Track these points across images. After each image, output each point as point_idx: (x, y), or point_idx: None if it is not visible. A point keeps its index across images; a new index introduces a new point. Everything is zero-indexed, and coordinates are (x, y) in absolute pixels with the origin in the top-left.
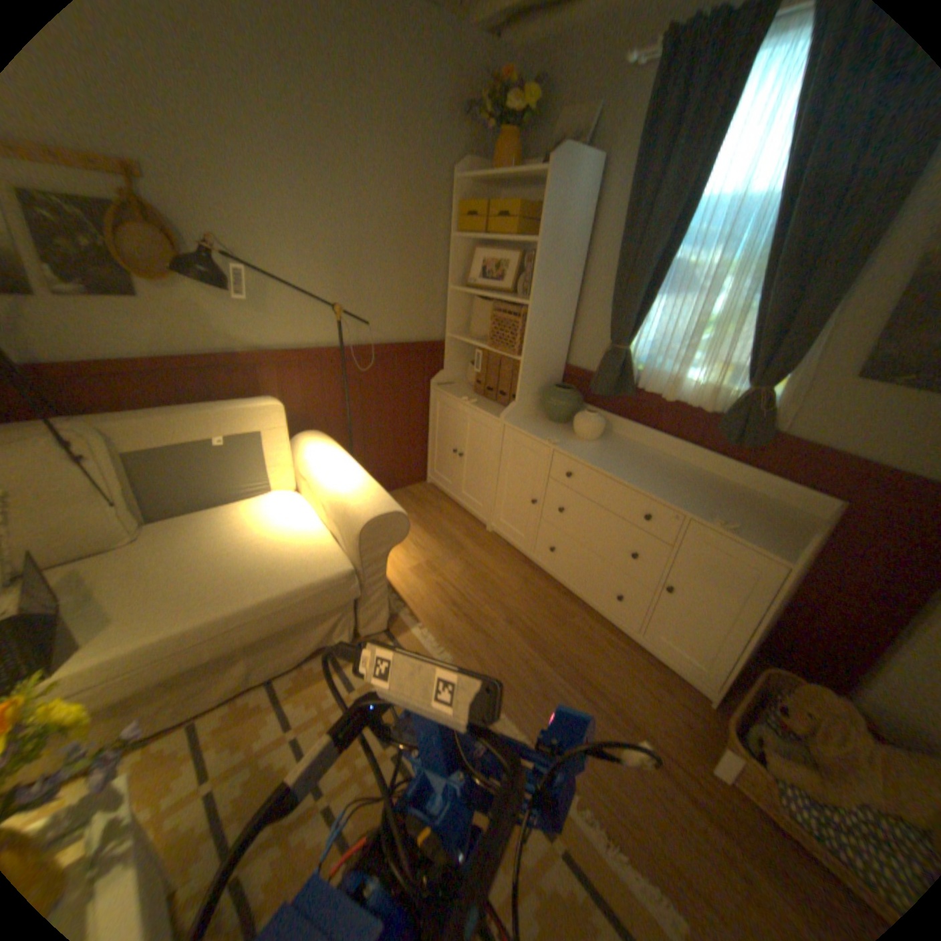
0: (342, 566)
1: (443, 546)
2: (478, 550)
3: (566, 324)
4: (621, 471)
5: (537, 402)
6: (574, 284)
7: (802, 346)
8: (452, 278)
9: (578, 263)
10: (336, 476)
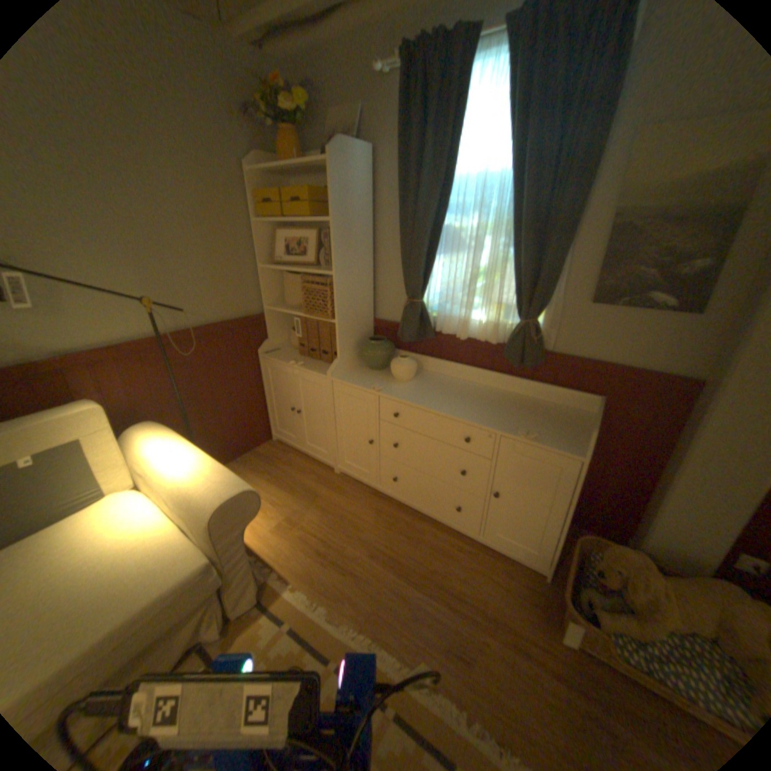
0: (195, 563)
1: (298, 498)
2: (331, 493)
3: (368, 286)
4: (438, 404)
5: (356, 355)
6: (367, 253)
7: (551, 285)
8: (260, 257)
9: (367, 235)
10: (174, 468)
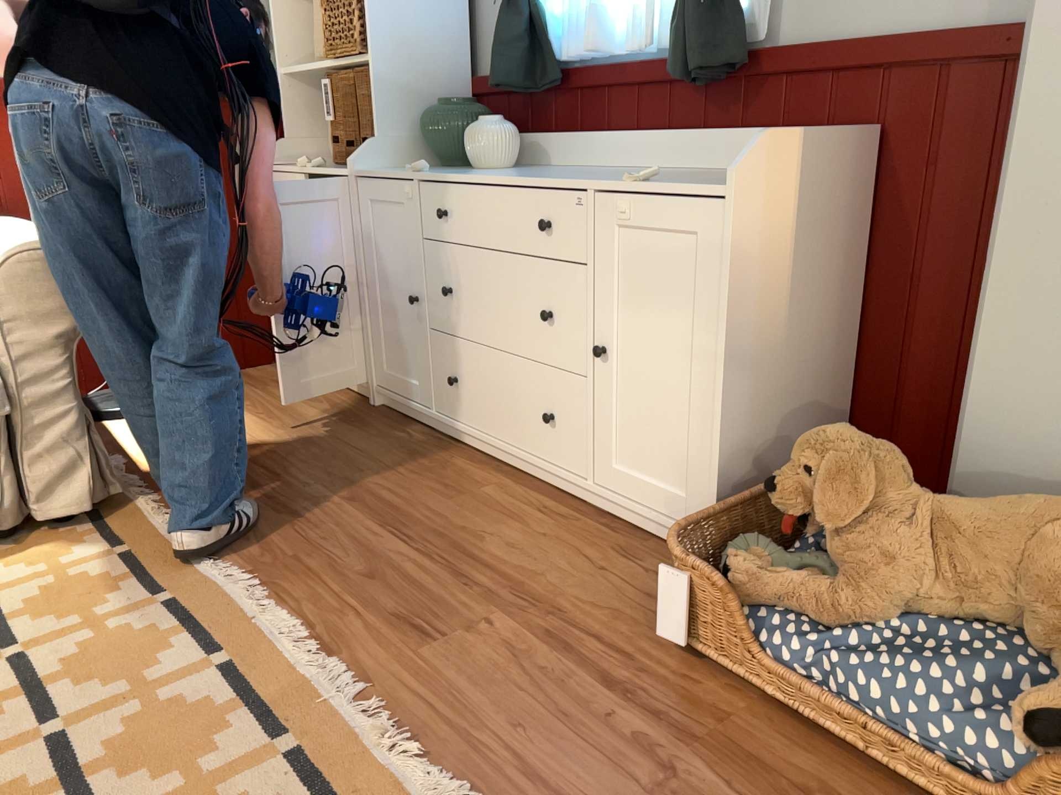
0: None
1: (273, 426)
2: (340, 426)
3: (451, 2)
4: (512, 175)
5: (420, 142)
6: None
7: None
8: None
9: None
10: None
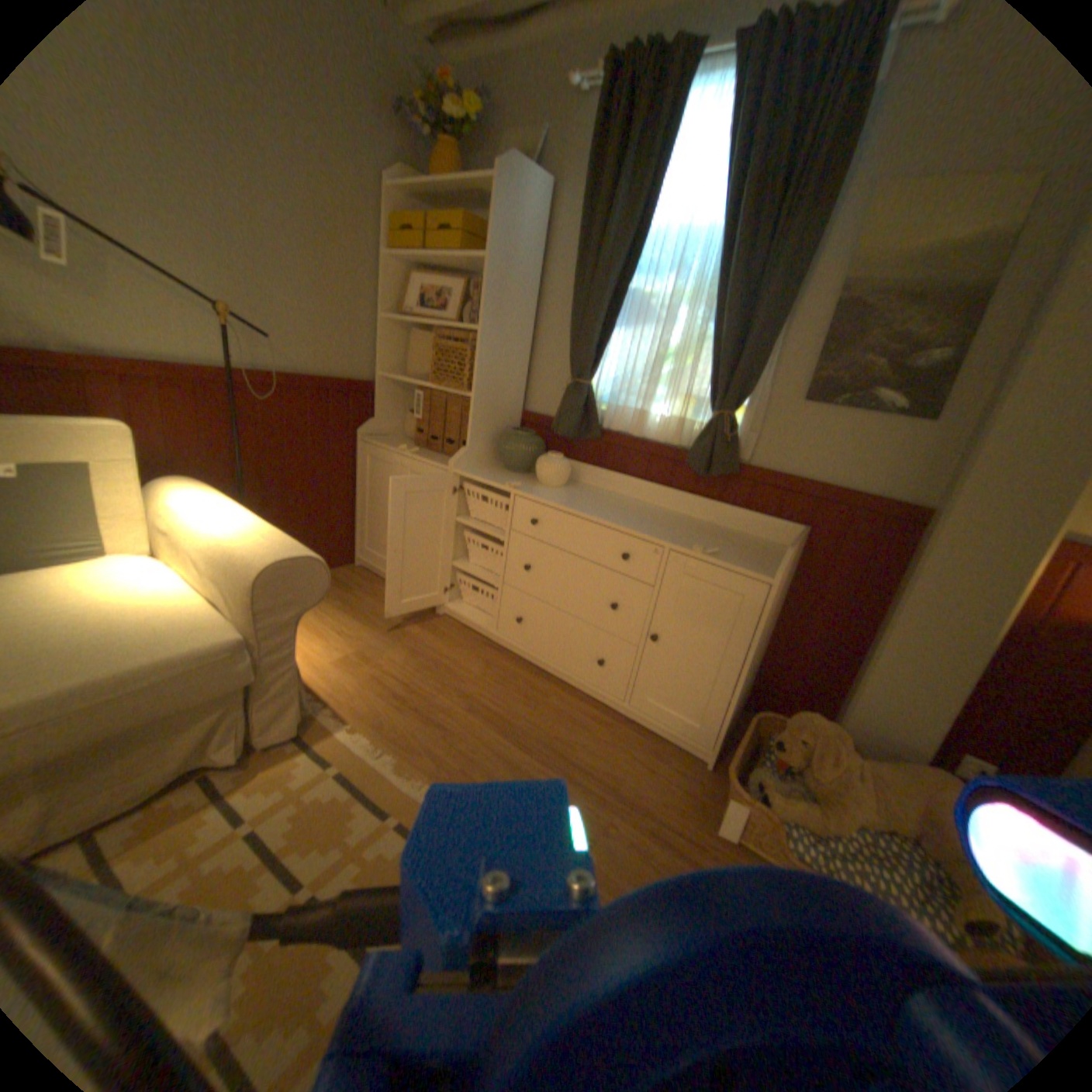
0: (225, 636)
1: (378, 633)
2: (427, 635)
3: (521, 361)
4: (592, 511)
5: (492, 450)
6: (527, 316)
7: (756, 368)
8: (383, 304)
9: (530, 292)
10: (216, 522)
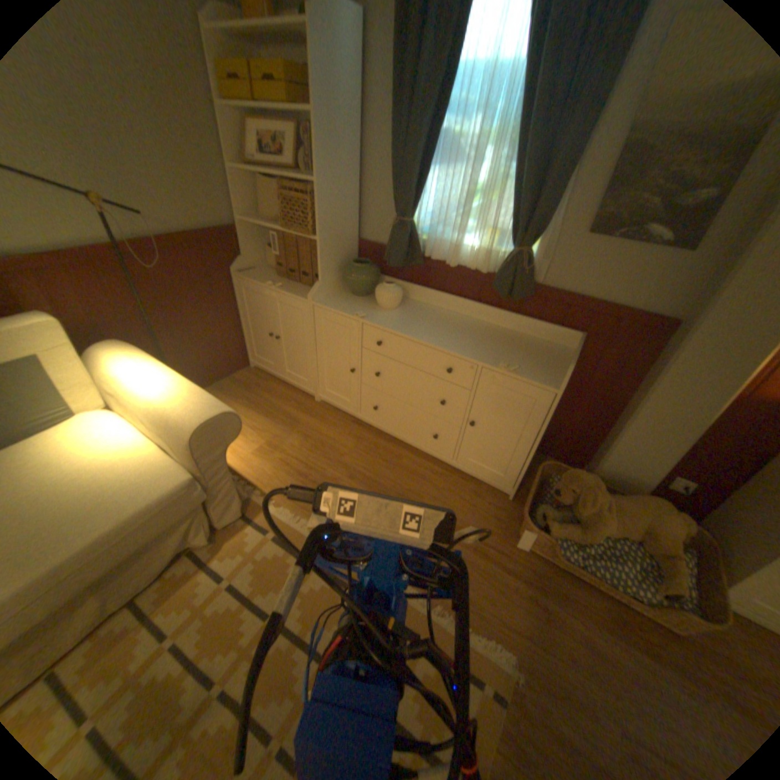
0: (178, 477)
1: (278, 423)
2: (312, 419)
3: (353, 199)
4: (422, 334)
5: (339, 278)
6: (353, 157)
7: (549, 210)
8: (227, 153)
9: (354, 134)
10: (146, 387)
